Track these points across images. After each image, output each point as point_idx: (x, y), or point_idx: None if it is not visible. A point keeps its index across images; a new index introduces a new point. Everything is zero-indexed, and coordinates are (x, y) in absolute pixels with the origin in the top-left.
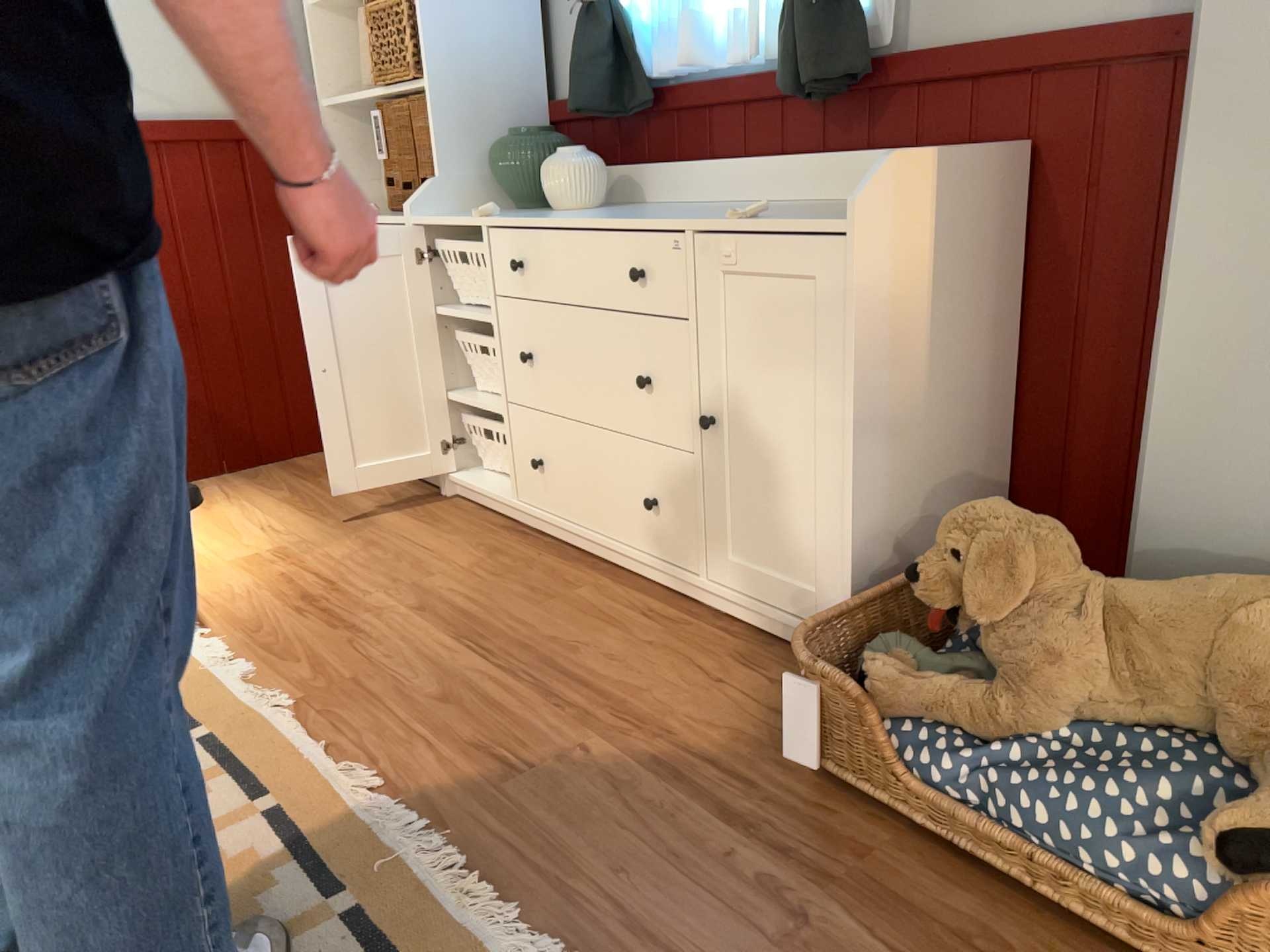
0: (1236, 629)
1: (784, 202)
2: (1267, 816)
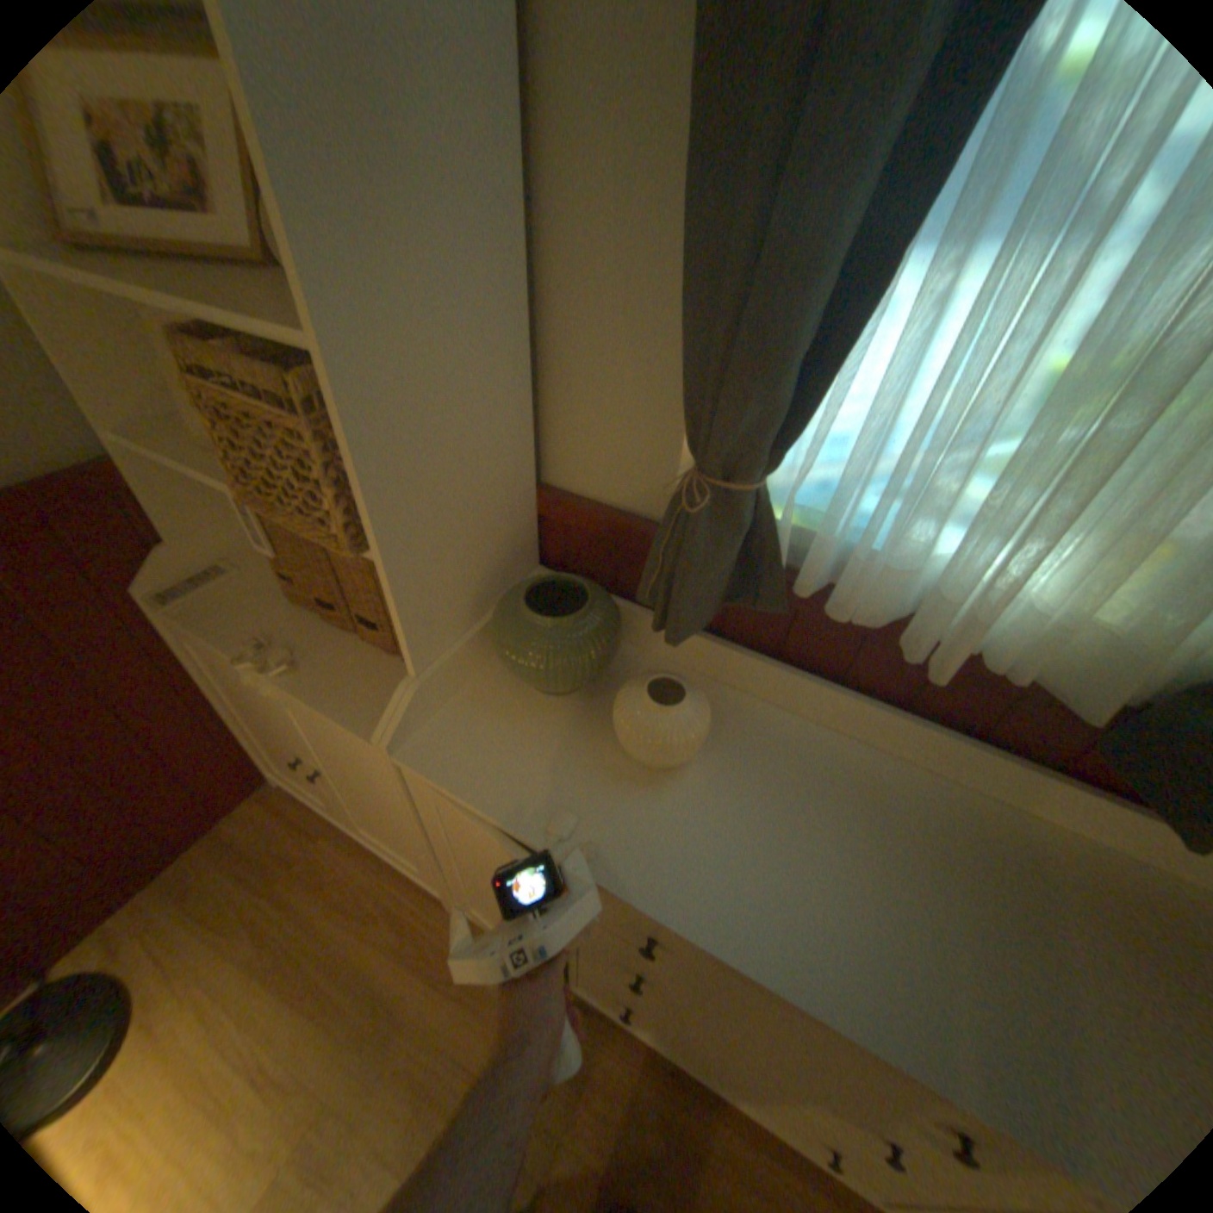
0: None
1: (994, 797)
2: None
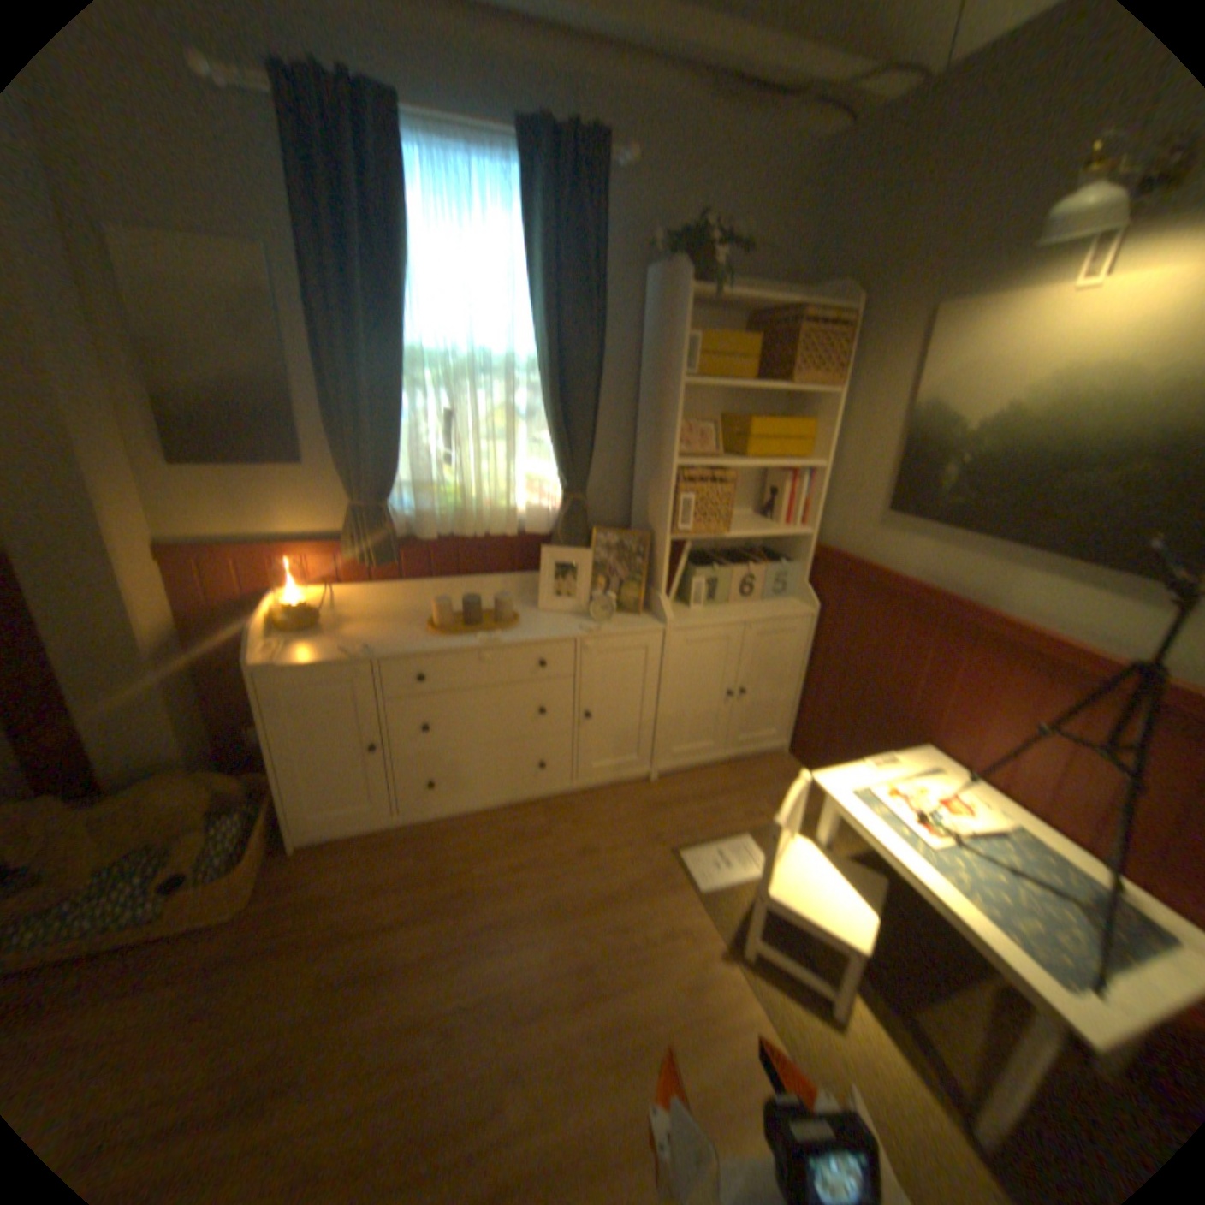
0: (144, 812)
1: None
2: (177, 869)
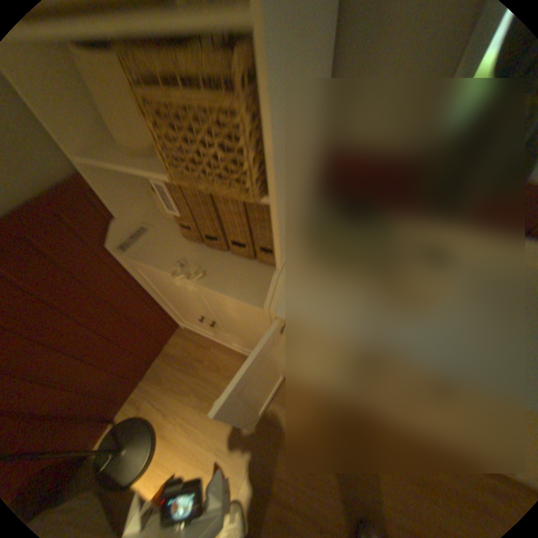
0: None
1: None
2: None
